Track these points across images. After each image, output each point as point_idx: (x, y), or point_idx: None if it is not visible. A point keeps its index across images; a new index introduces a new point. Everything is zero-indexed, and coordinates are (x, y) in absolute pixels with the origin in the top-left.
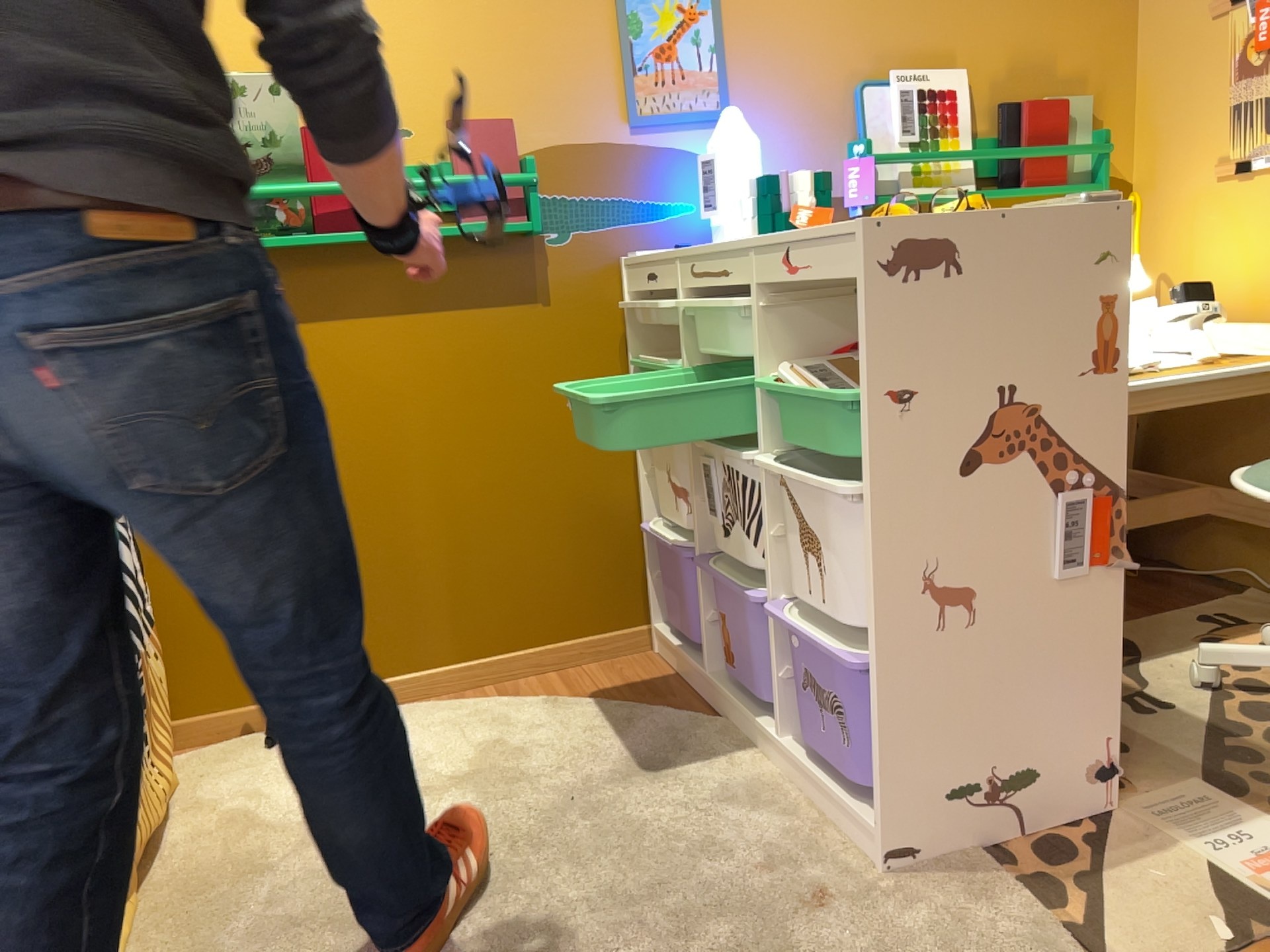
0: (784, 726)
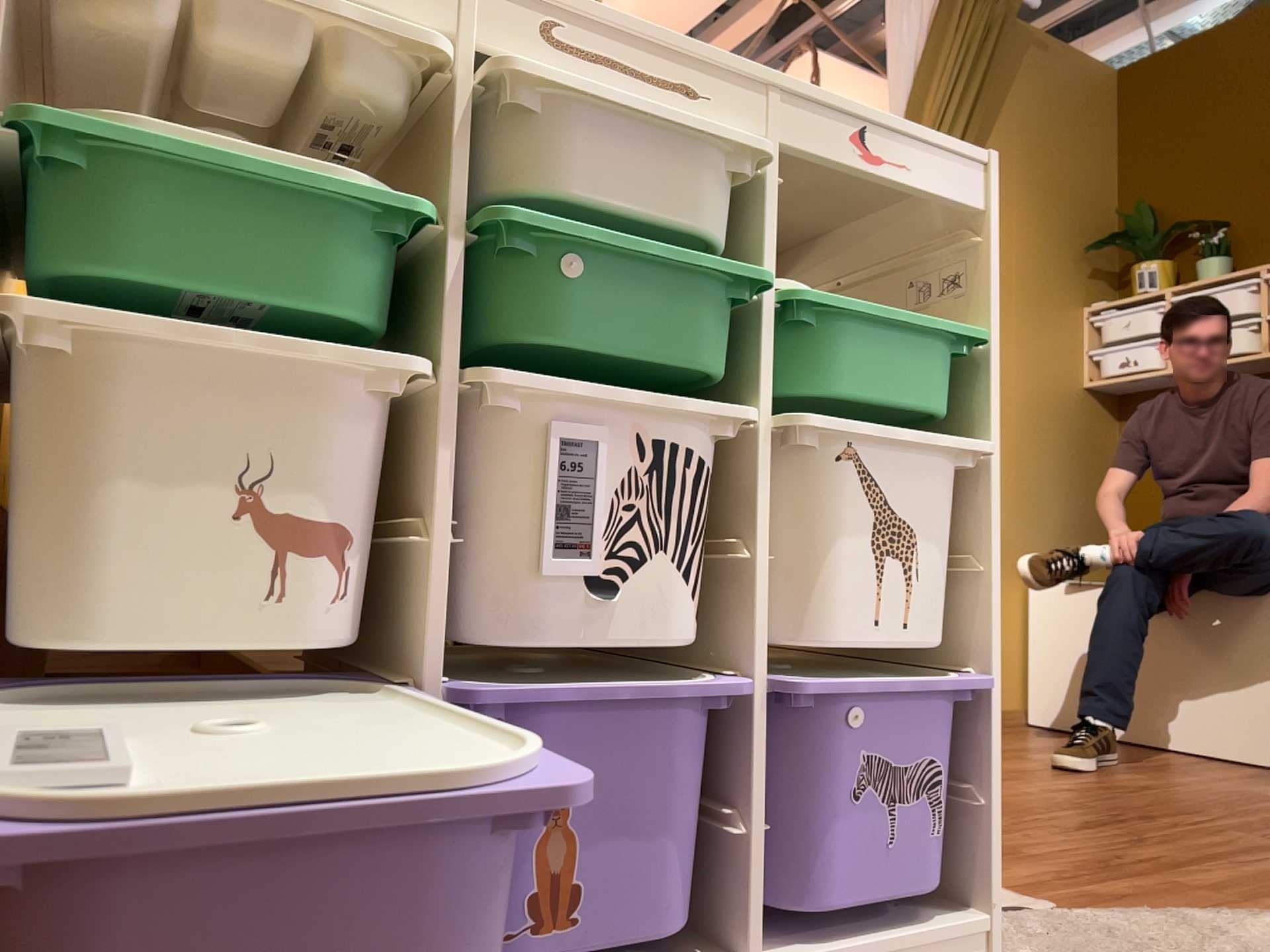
0: (755, 921)
